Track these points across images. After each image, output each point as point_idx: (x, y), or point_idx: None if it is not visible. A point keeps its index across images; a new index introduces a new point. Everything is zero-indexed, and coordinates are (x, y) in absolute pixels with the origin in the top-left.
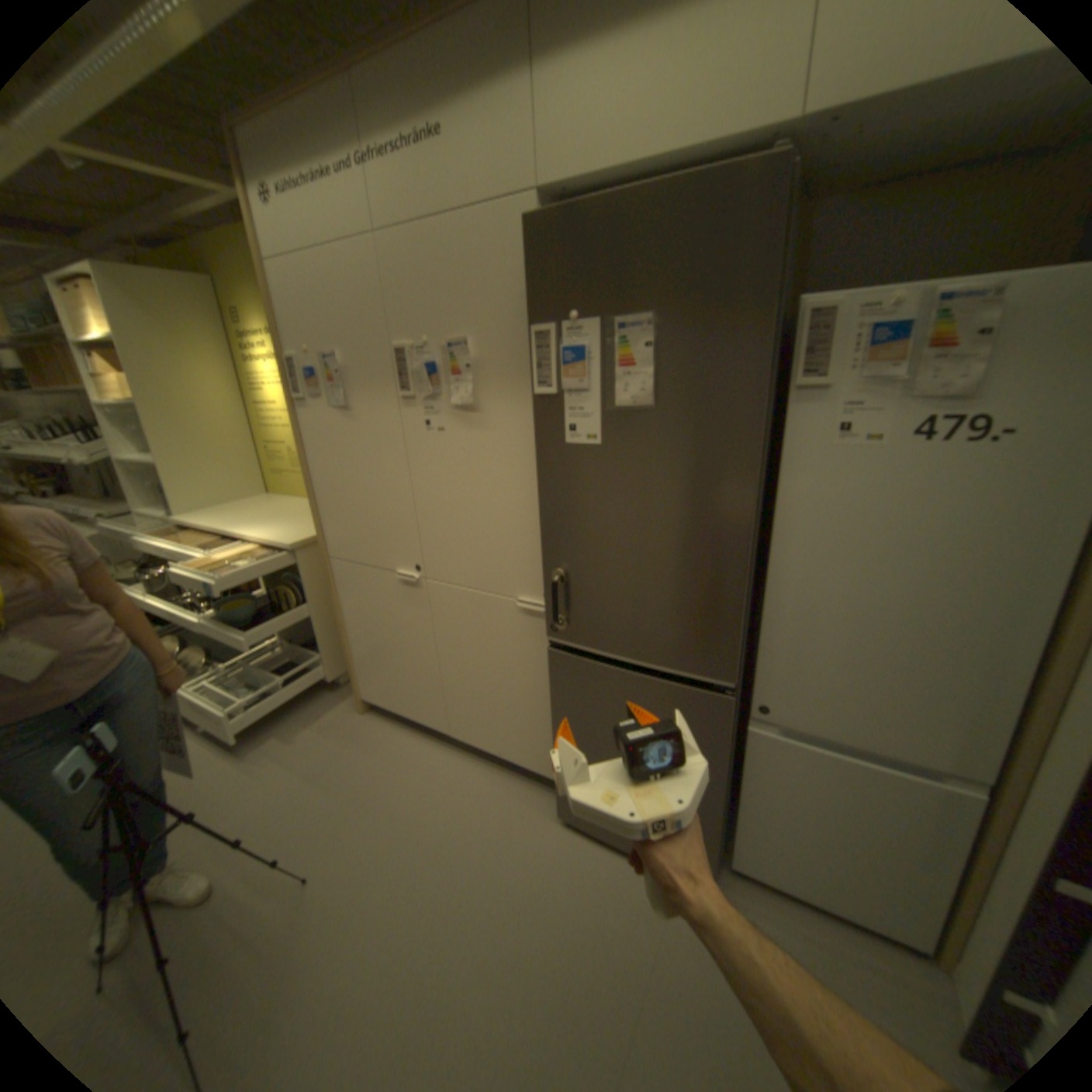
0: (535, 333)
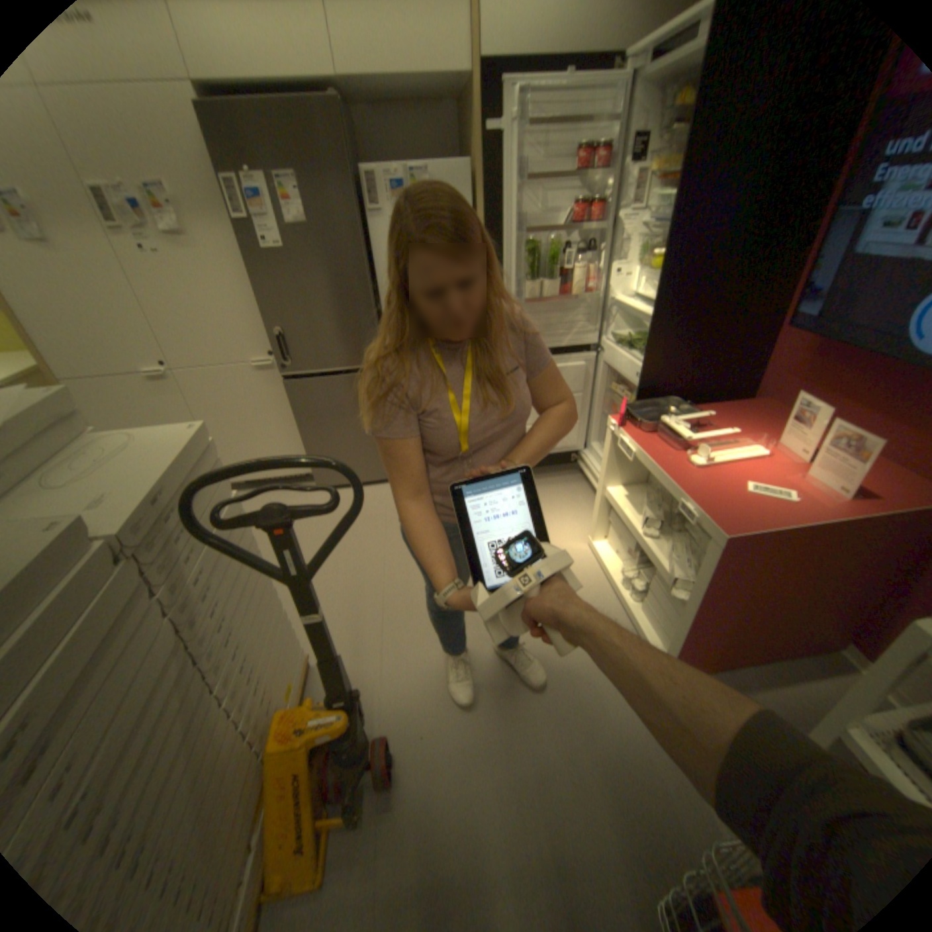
0: (216, 180)
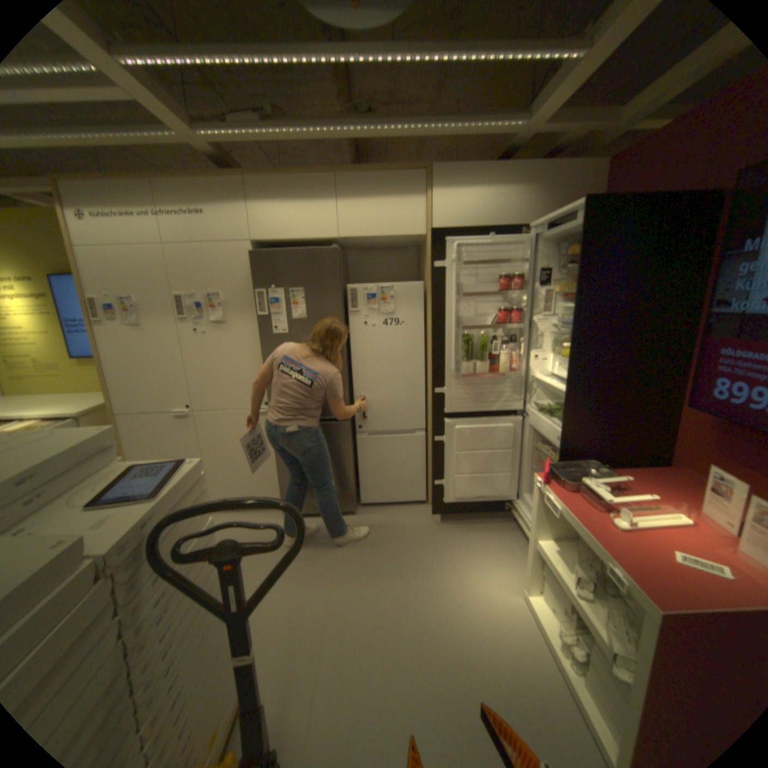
0: (253, 292)
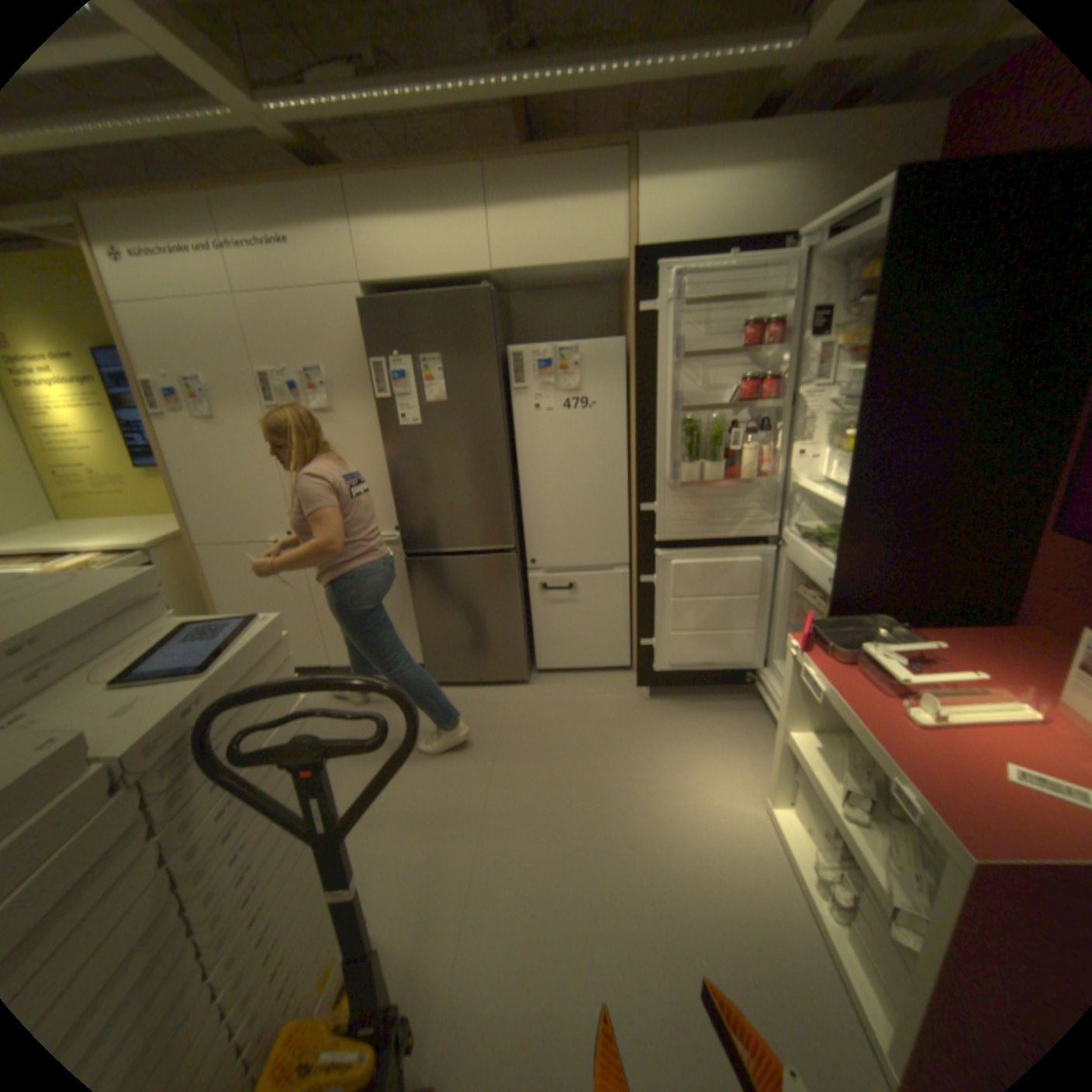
0: (368, 364)
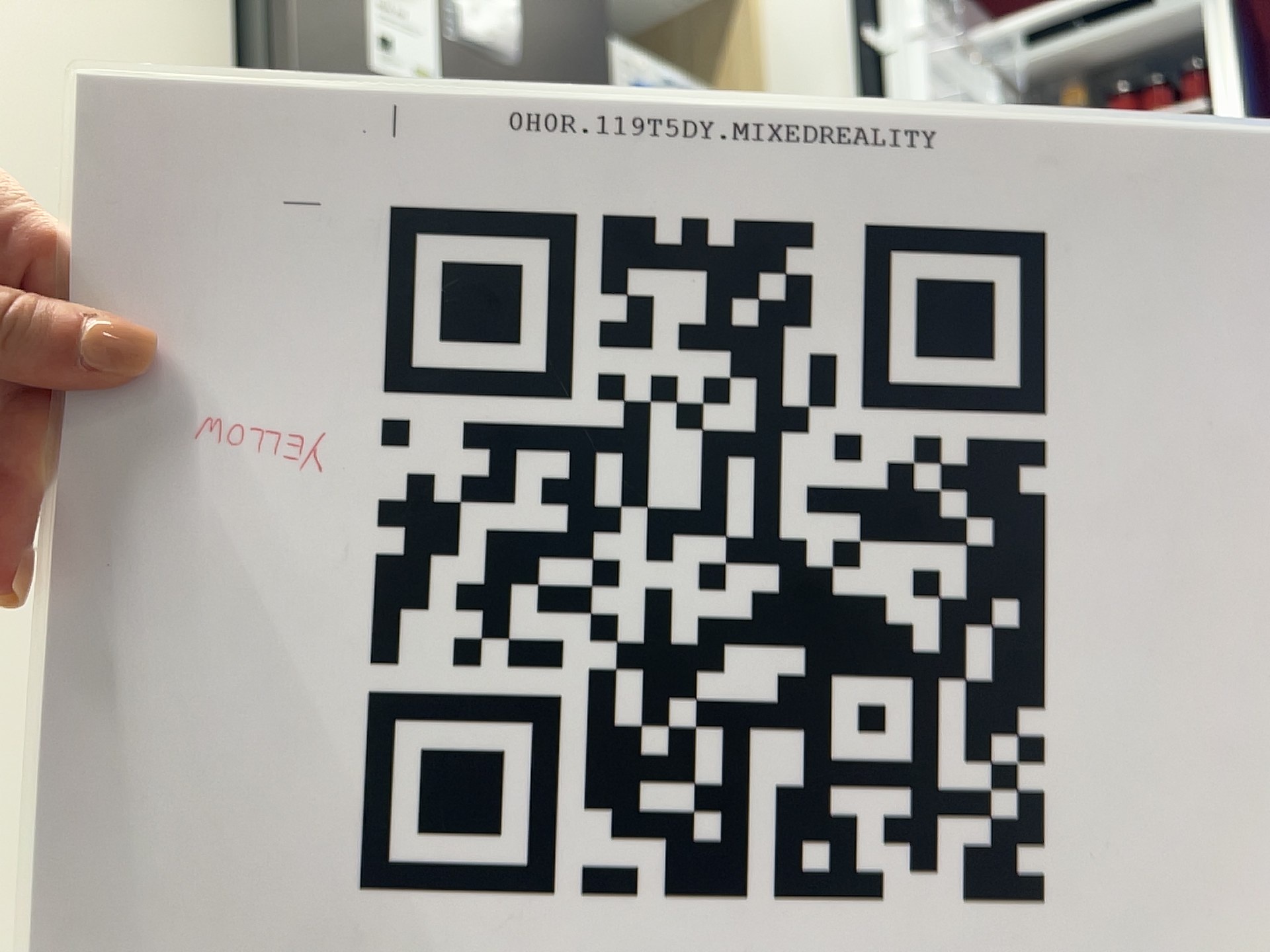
0: None
